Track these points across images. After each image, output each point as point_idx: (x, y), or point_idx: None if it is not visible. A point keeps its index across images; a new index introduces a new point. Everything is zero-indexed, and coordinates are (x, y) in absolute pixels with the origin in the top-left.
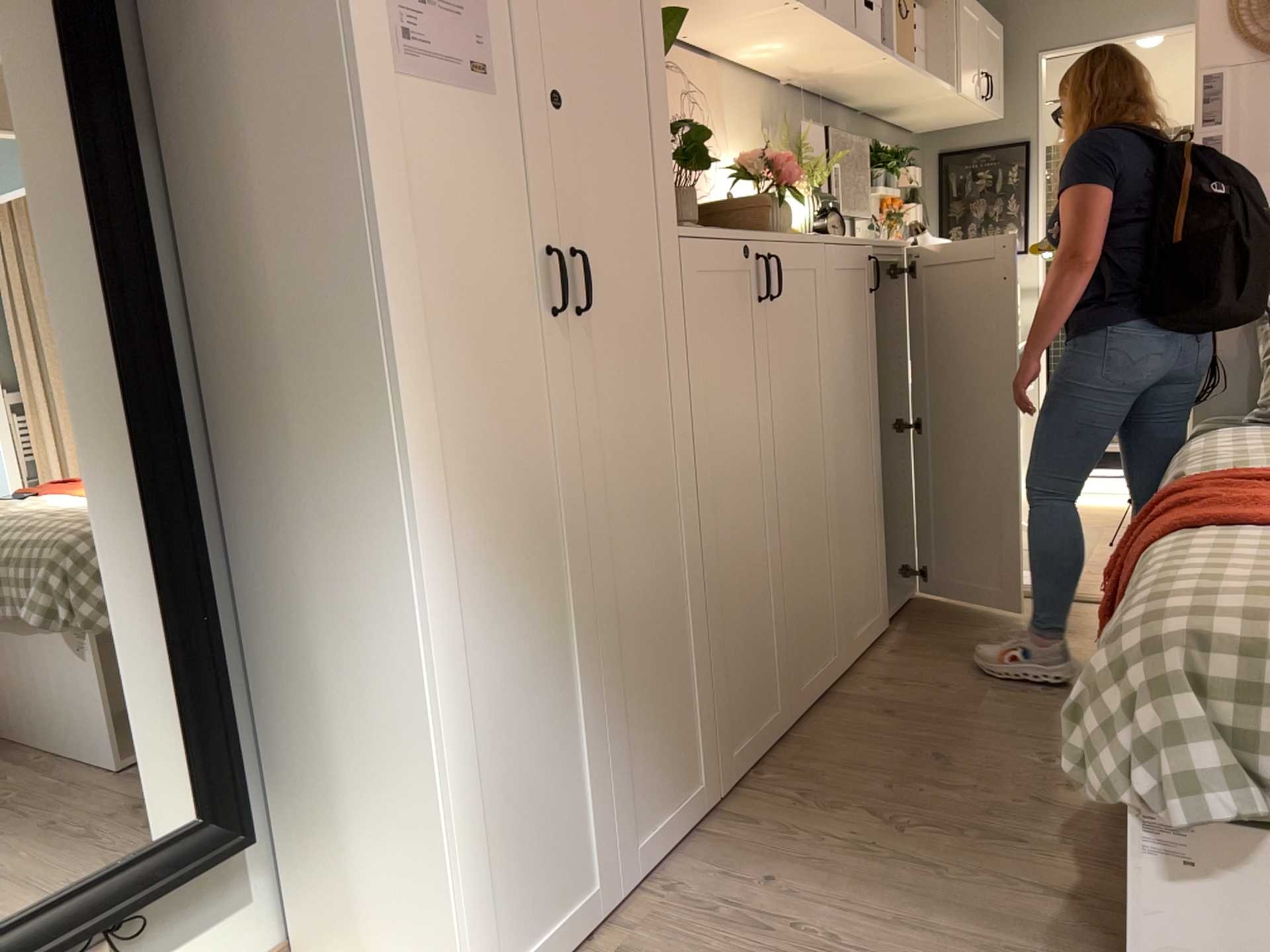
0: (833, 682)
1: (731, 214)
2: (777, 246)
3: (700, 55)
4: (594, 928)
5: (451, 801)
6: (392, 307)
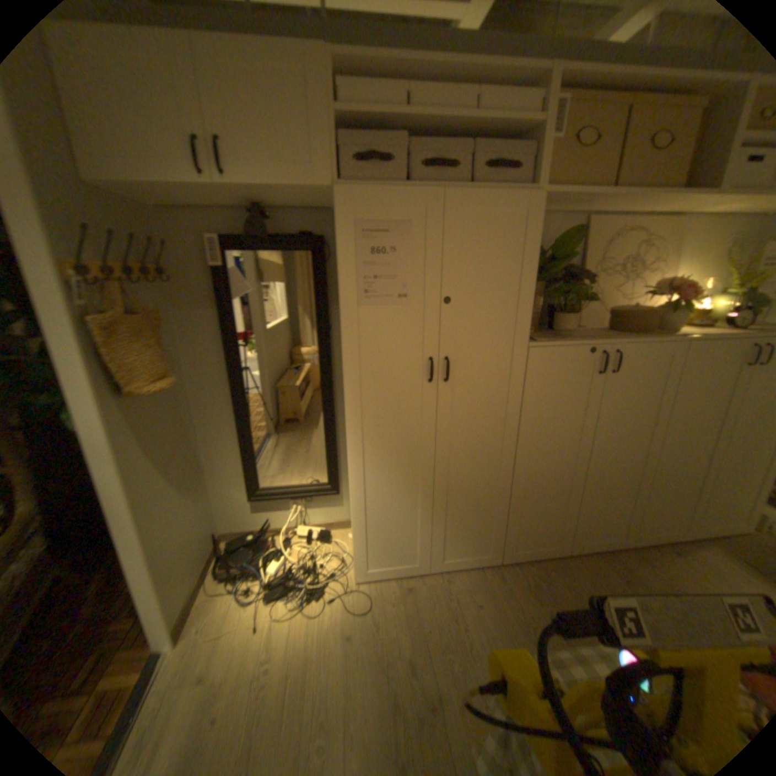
0: (620, 552)
1: (625, 319)
2: (629, 346)
3: (669, 215)
4: (415, 577)
5: (353, 522)
6: (345, 383)
